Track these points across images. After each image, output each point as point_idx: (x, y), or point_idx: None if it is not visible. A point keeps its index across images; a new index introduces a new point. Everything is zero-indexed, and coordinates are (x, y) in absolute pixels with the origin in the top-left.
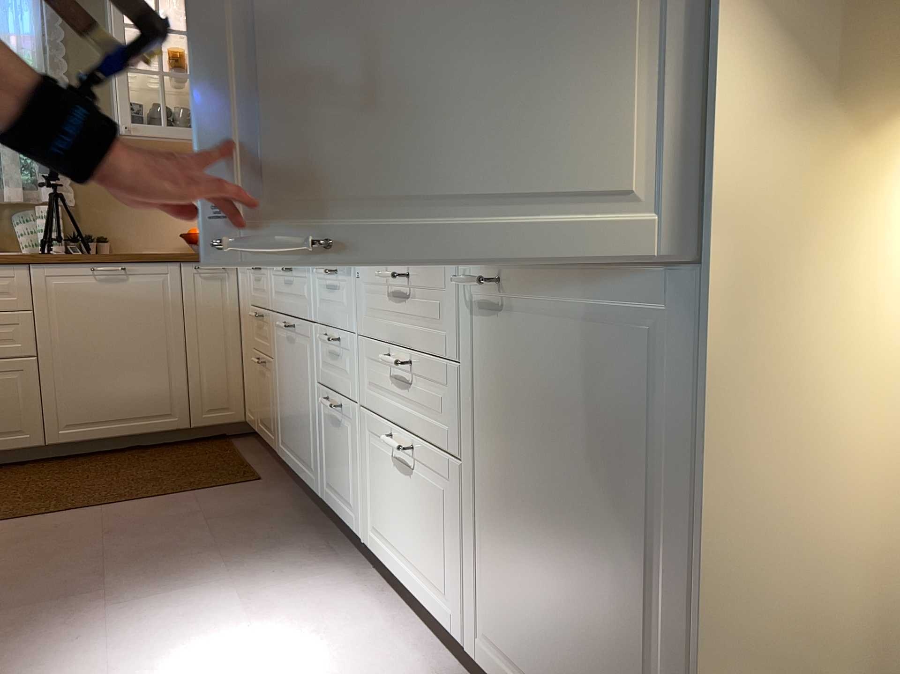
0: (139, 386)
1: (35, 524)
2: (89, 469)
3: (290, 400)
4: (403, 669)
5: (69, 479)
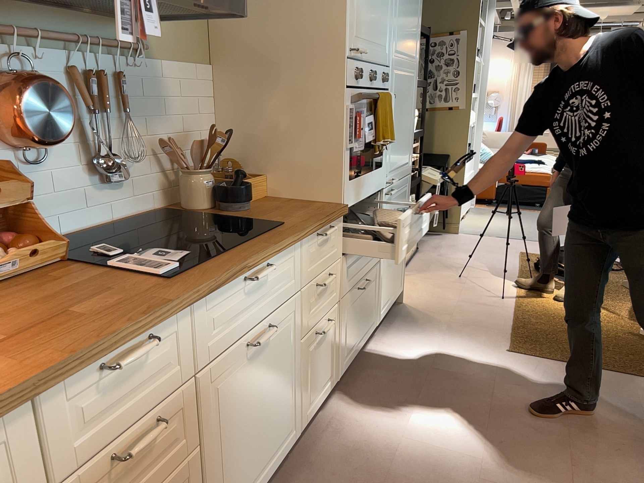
0: None
1: None
2: None
3: (250, 429)
4: (380, 358)
5: None
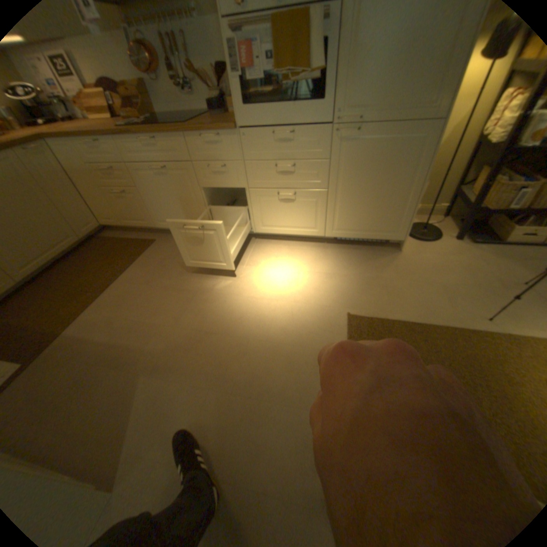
0: (41, 230)
1: (100, 302)
2: (57, 278)
3: (165, 201)
4: (302, 250)
5: (60, 286)
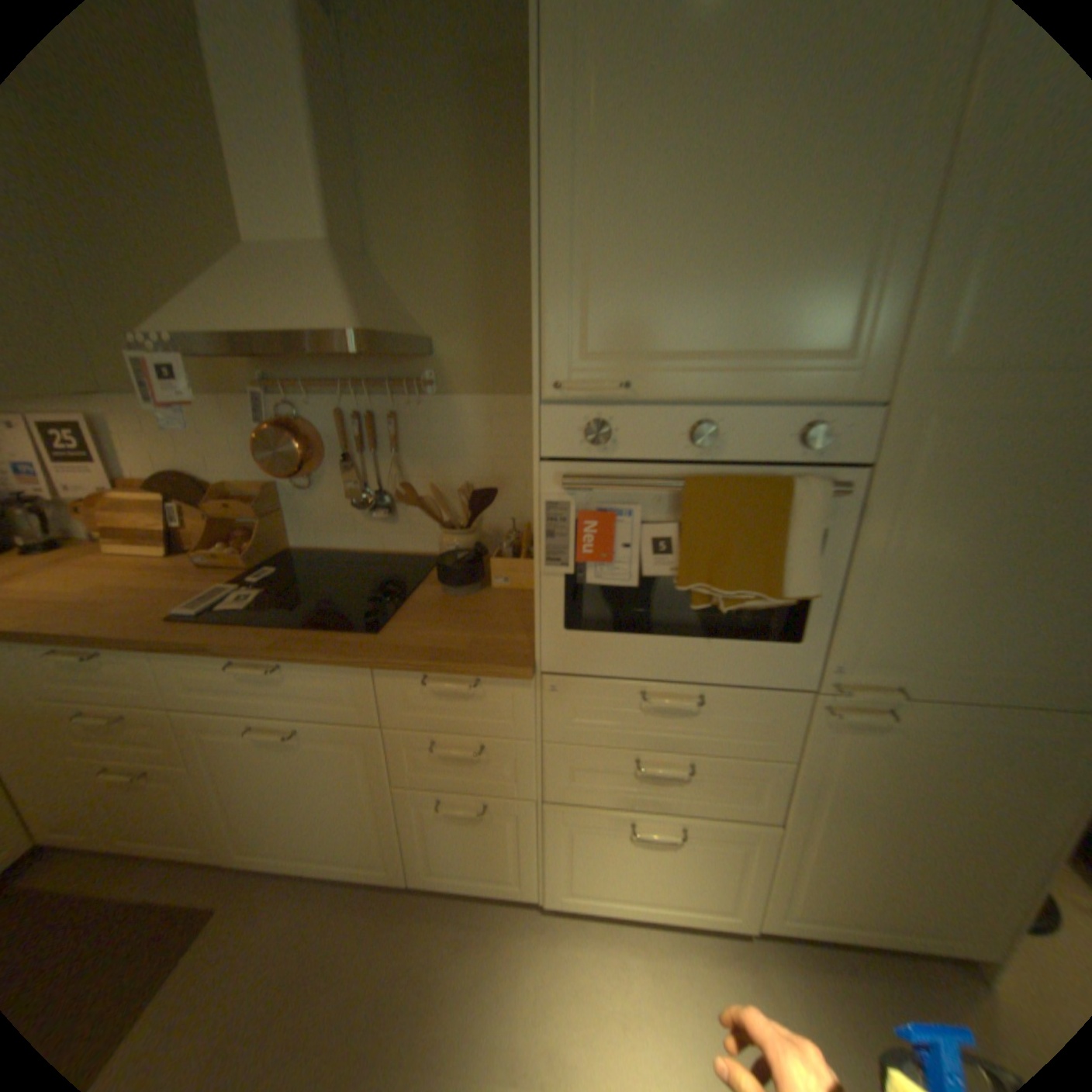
0: None
1: None
2: None
3: (275, 808)
4: (697, 978)
5: None
